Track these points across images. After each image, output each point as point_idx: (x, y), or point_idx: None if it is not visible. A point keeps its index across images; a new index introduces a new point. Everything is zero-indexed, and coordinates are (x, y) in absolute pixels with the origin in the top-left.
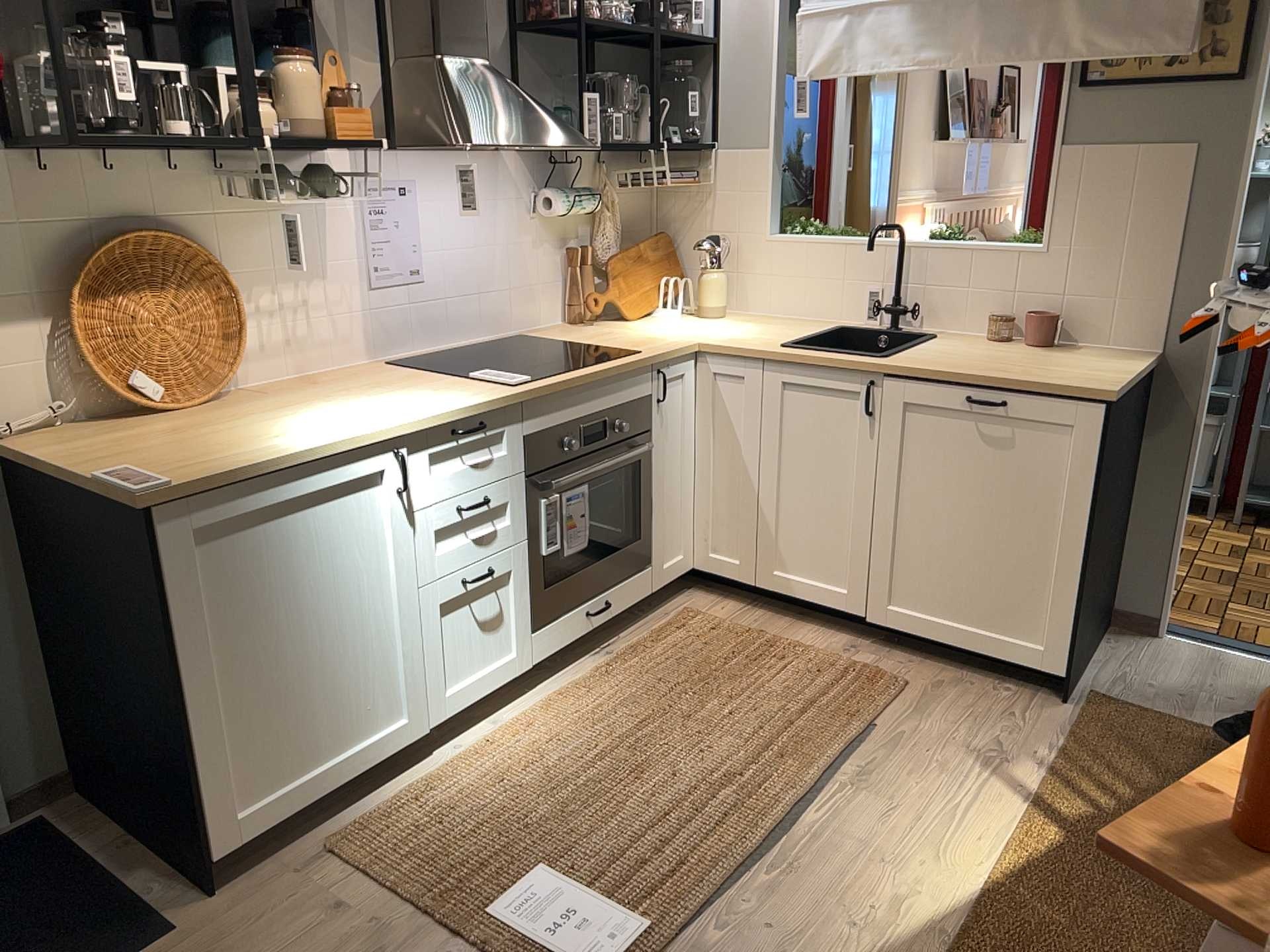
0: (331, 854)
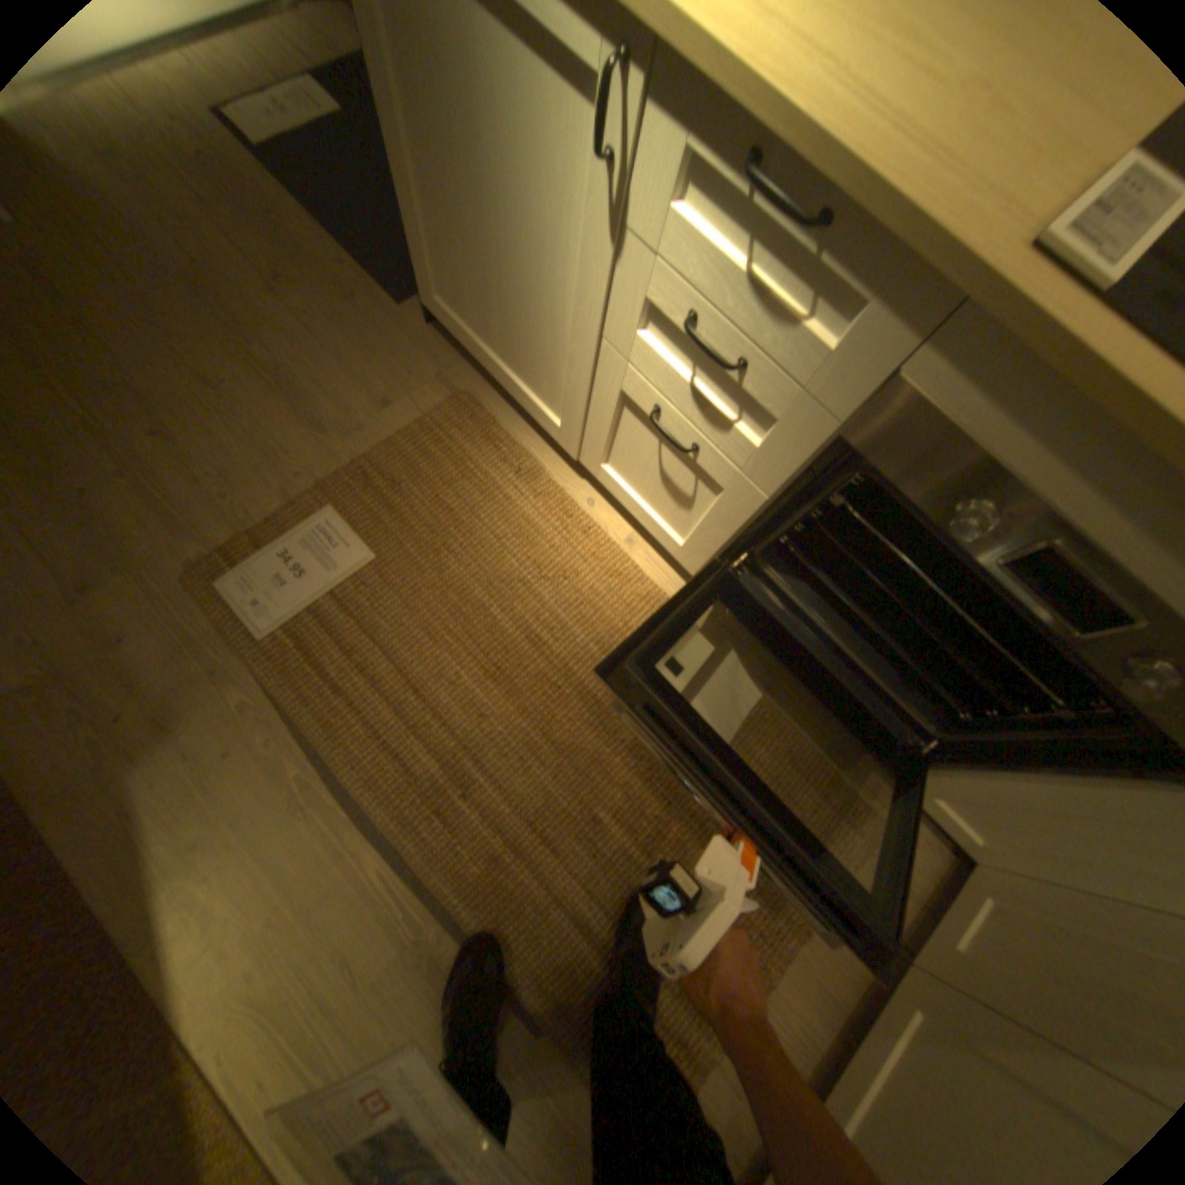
0: (454, 398)
